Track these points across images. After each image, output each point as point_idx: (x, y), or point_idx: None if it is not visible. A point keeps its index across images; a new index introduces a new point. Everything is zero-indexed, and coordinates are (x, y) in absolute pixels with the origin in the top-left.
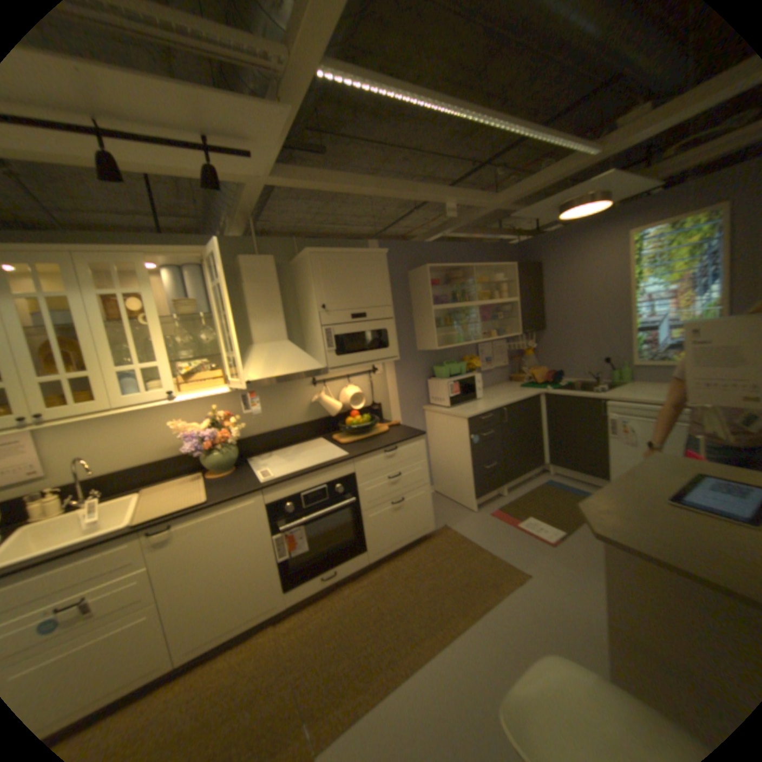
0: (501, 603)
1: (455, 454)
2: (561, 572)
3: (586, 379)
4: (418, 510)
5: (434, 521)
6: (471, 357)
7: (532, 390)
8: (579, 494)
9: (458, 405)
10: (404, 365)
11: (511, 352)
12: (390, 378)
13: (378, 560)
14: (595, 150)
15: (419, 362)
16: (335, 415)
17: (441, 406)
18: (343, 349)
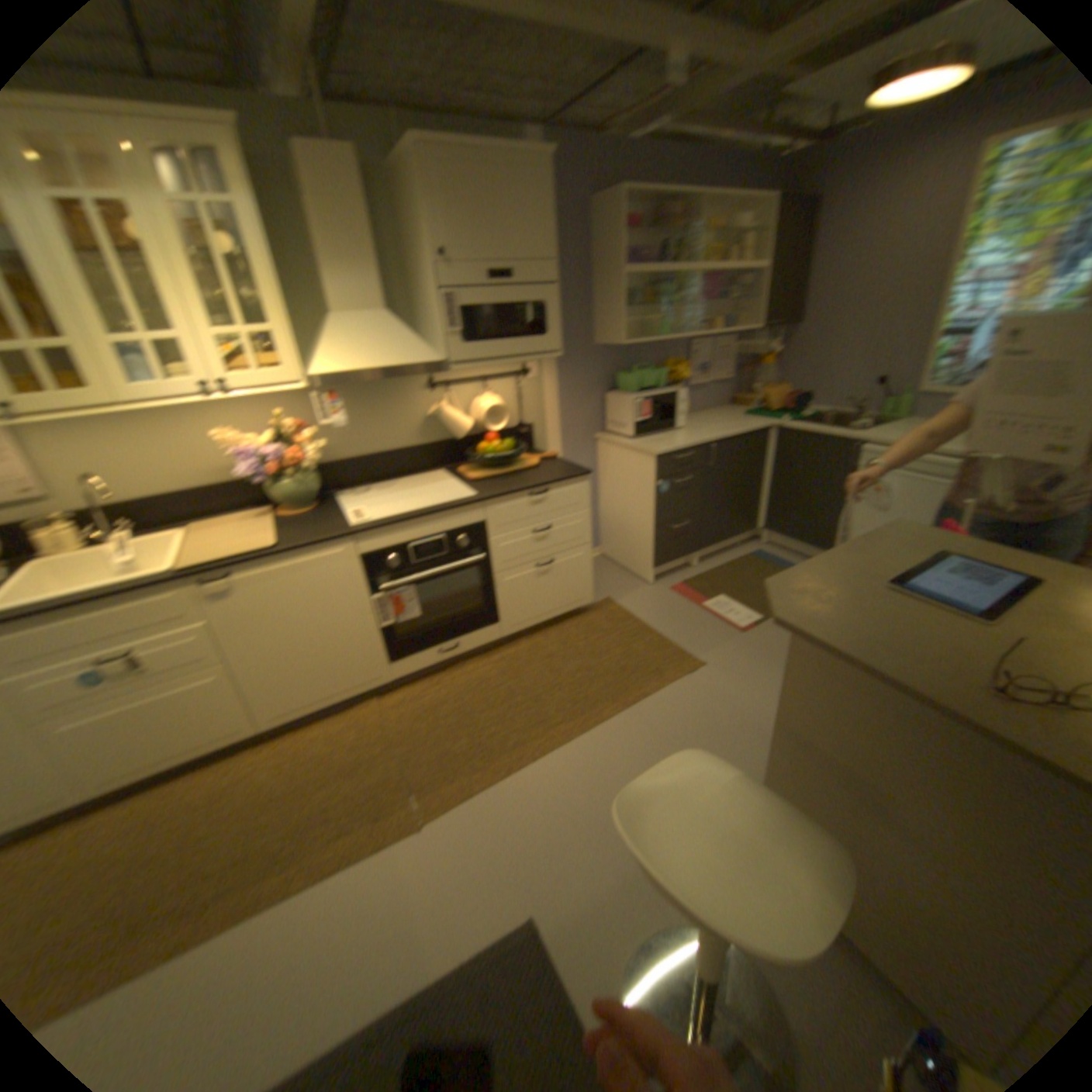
0: (659, 691)
1: (631, 506)
2: (743, 661)
3: (843, 409)
4: (569, 578)
5: (590, 592)
6: (676, 361)
7: (758, 420)
8: None
9: (644, 436)
10: (568, 367)
11: (740, 357)
12: (545, 388)
13: (512, 634)
14: None
15: (592, 364)
16: (459, 439)
17: (619, 436)
18: (469, 333)
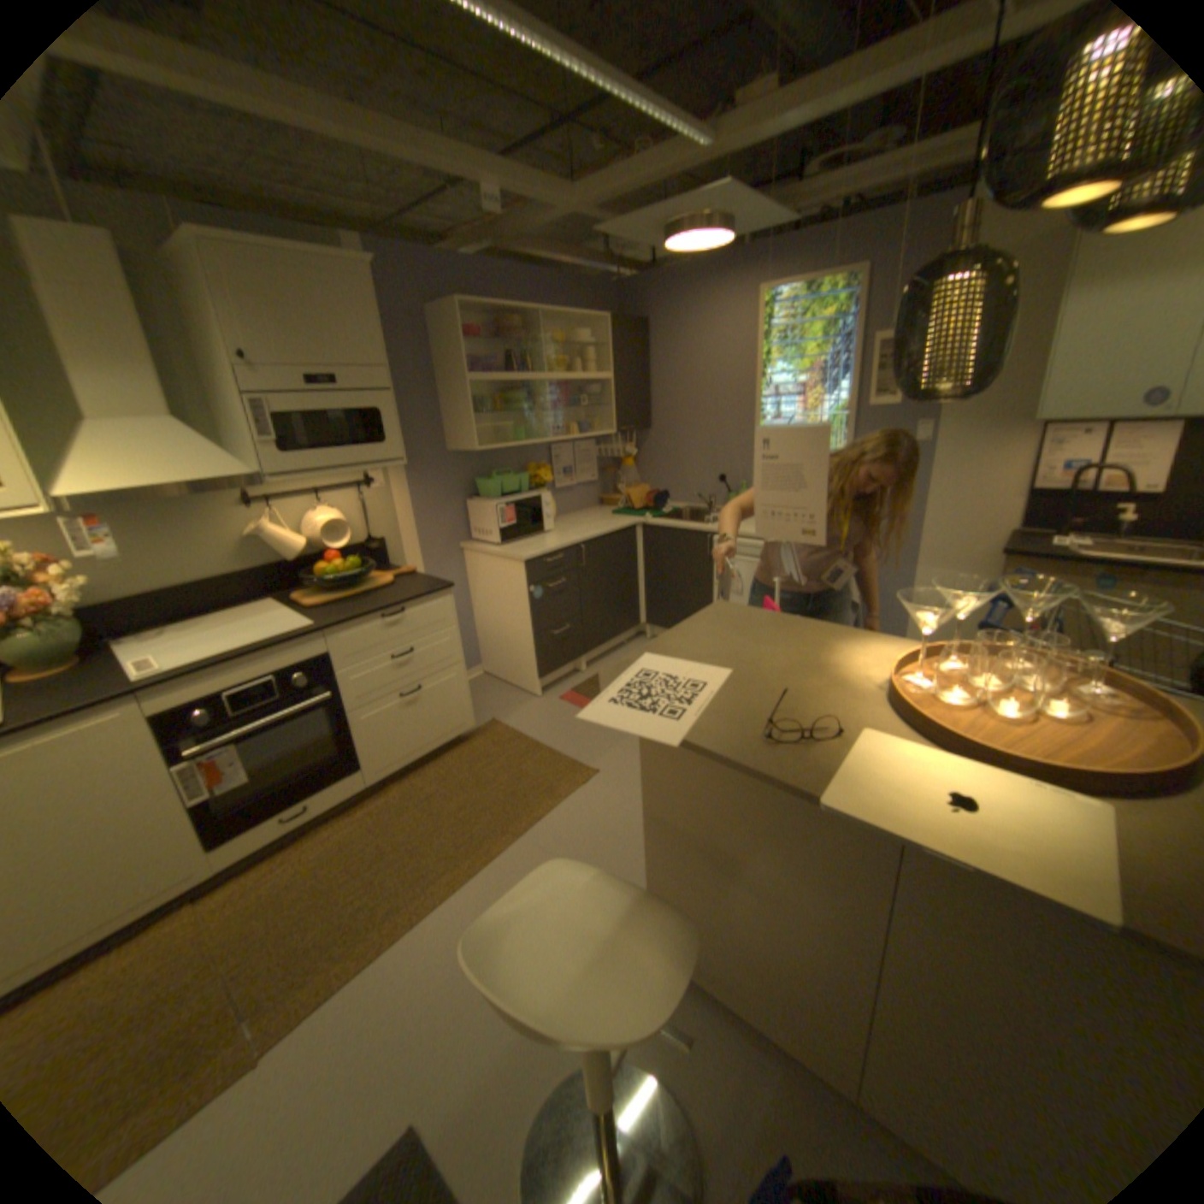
0: (553, 810)
1: (509, 615)
2: (635, 760)
3: (698, 504)
4: (445, 702)
5: (471, 714)
6: (540, 465)
7: (626, 519)
8: None
9: (515, 541)
10: (423, 474)
11: (603, 460)
12: (398, 496)
13: (380, 779)
14: (706, 138)
15: (450, 470)
16: (292, 558)
17: (488, 543)
18: (290, 440)
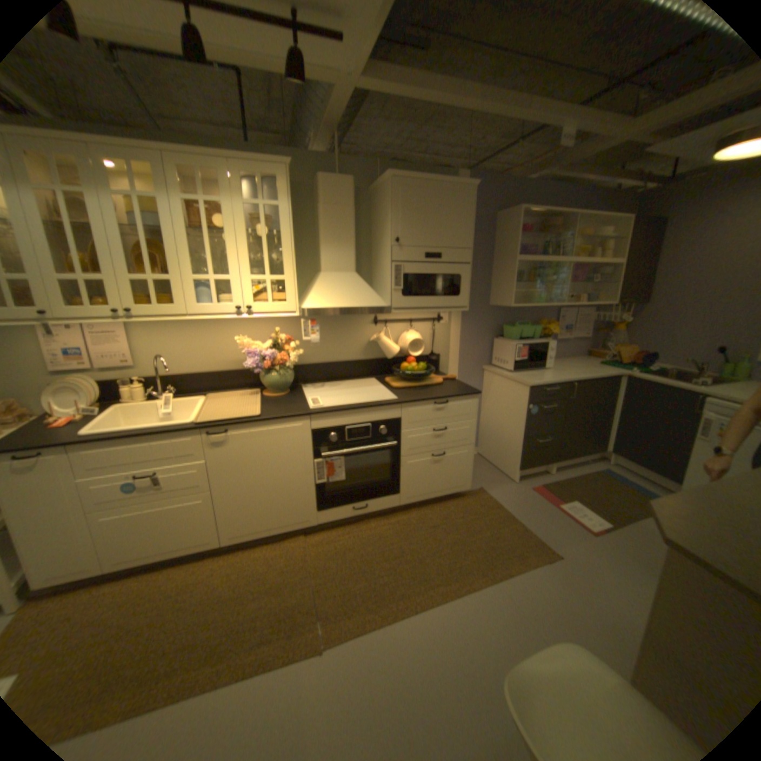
0: (524, 574)
1: (508, 420)
2: (597, 562)
3: (686, 368)
4: (456, 467)
5: (471, 481)
6: (549, 321)
7: (614, 369)
8: (639, 491)
9: (522, 370)
10: (471, 318)
11: (599, 323)
12: (453, 330)
13: (408, 504)
14: None
15: (488, 317)
16: (390, 358)
17: (503, 369)
18: (409, 290)
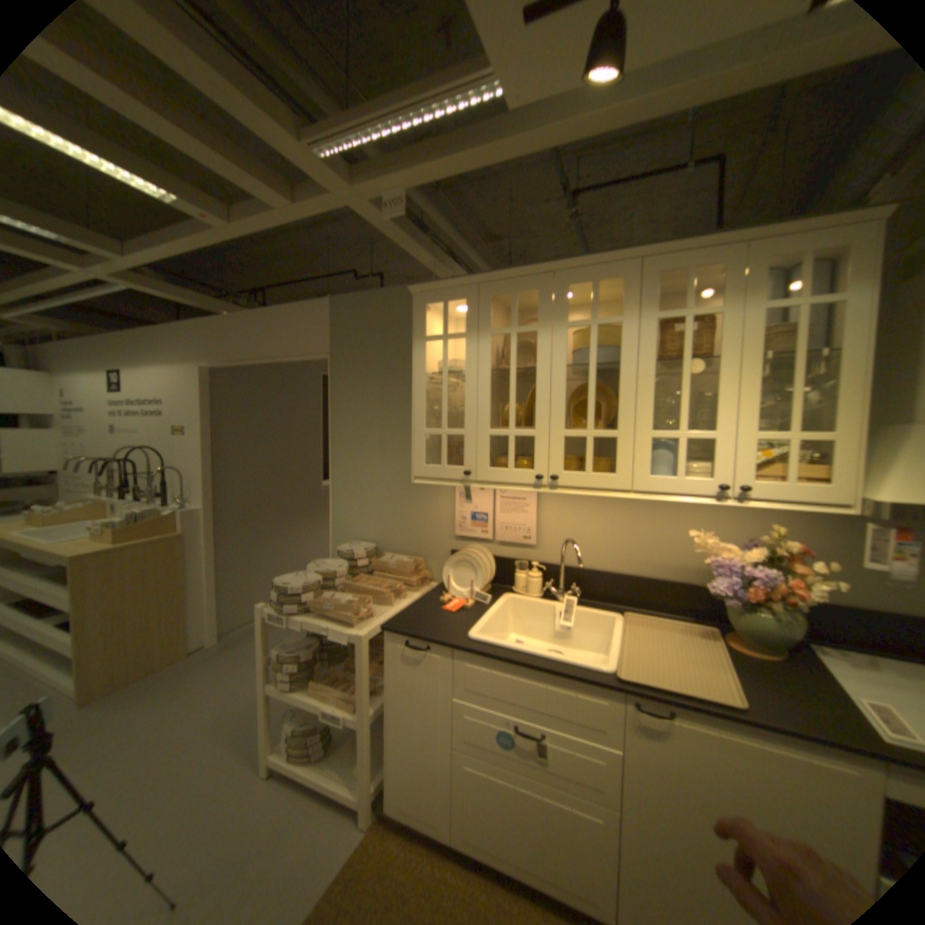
0: None
1: None
2: None
3: None
4: None
5: None
6: None
7: None
8: None
9: None
10: None
11: None
12: None
13: None
14: None
15: None
16: None
17: None
18: None
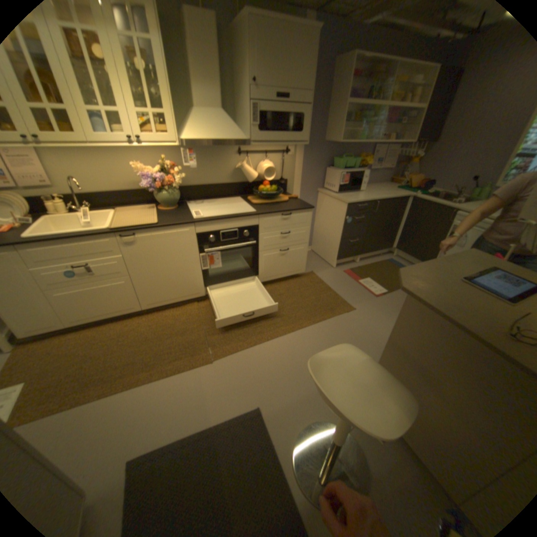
0: (332, 318)
1: (332, 227)
2: (375, 310)
3: (451, 191)
4: (296, 258)
5: (304, 267)
6: (367, 154)
7: (405, 191)
8: None
9: (344, 192)
10: (311, 151)
11: (401, 156)
12: (297, 160)
13: (264, 281)
14: None
15: (323, 151)
16: (251, 182)
17: (331, 191)
18: (264, 126)
